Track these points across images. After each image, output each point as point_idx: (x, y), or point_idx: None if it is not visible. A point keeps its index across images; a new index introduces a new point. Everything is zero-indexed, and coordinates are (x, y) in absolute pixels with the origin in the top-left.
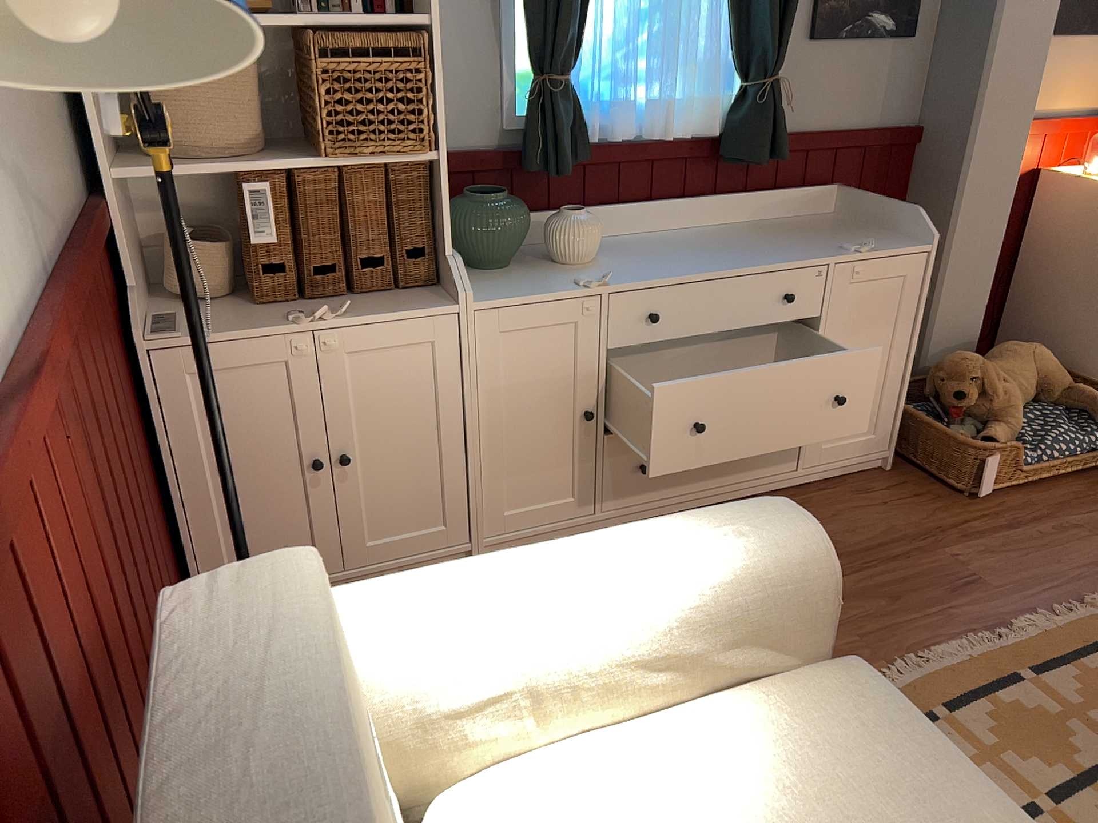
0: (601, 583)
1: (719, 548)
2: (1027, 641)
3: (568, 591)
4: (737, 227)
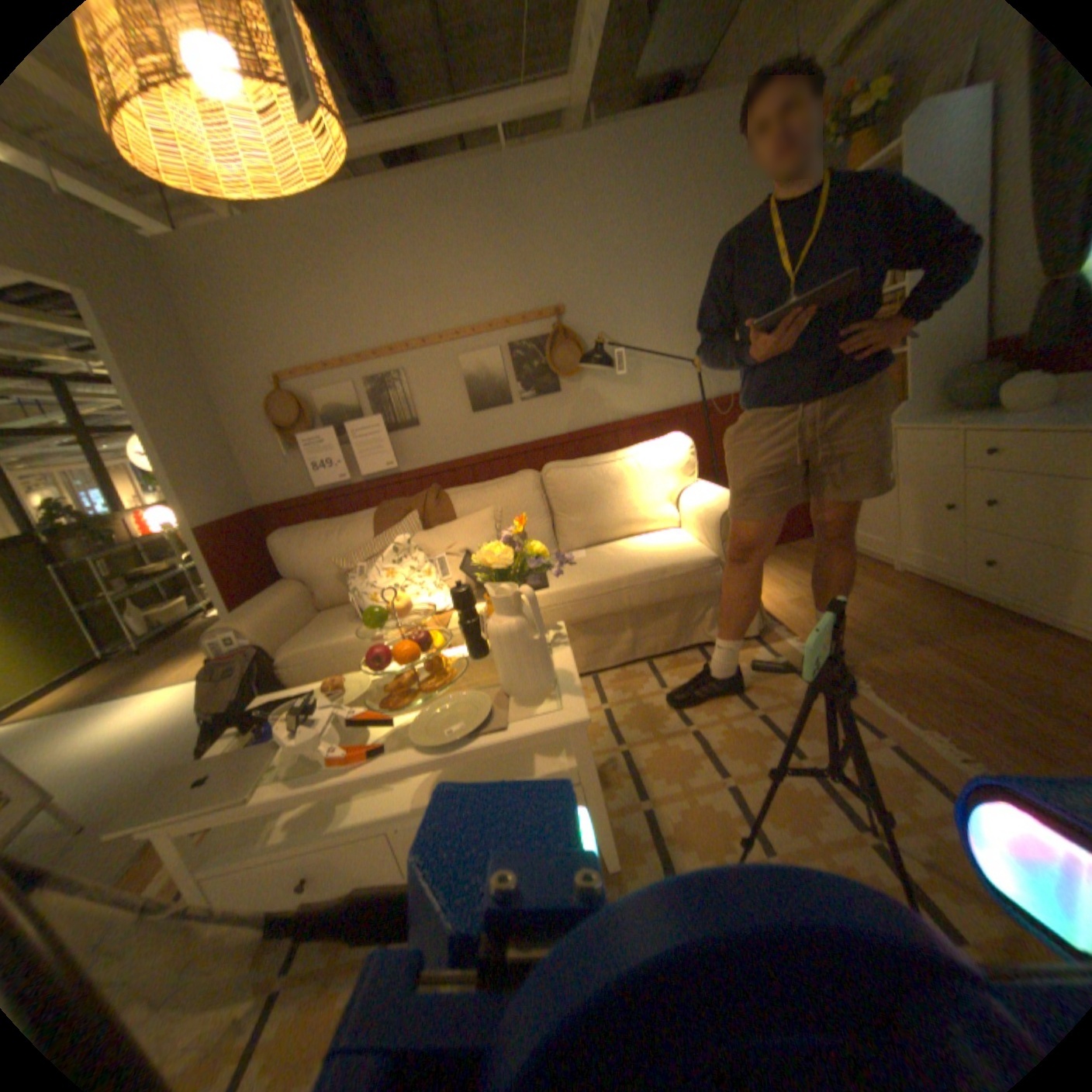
0: (700, 493)
1: (718, 498)
2: (944, 759)
3: (696, 491)
4: None
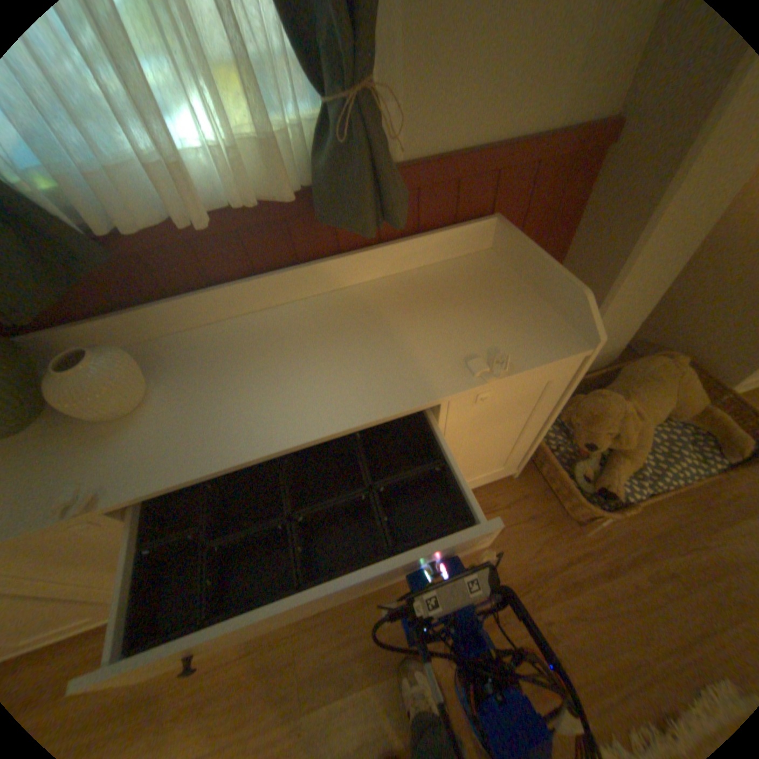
0: None
1: None
2: None
3: None
4: (365, 292)
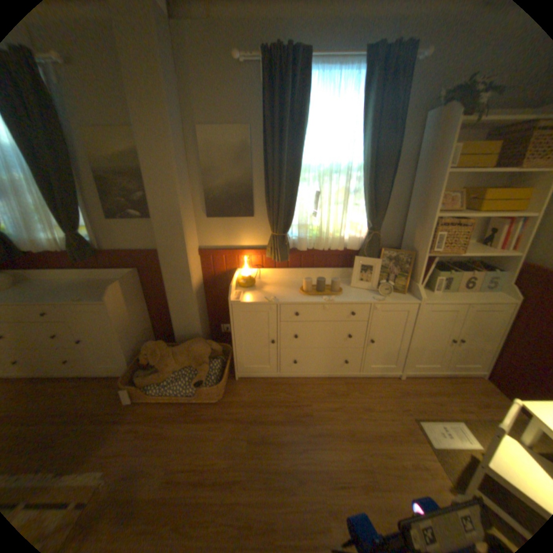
0: None
1: None
2: None
3: None
4: (87, 282)
